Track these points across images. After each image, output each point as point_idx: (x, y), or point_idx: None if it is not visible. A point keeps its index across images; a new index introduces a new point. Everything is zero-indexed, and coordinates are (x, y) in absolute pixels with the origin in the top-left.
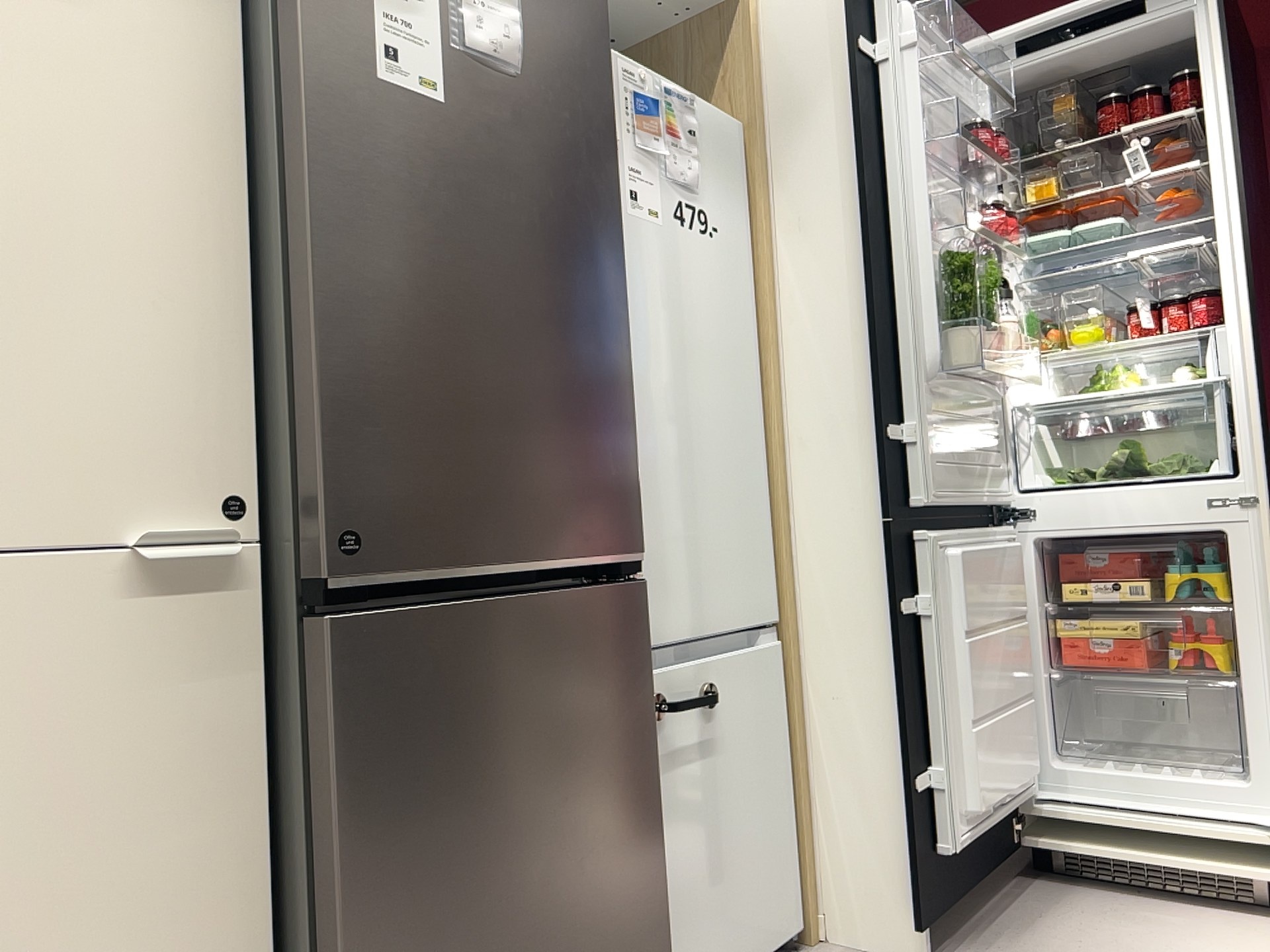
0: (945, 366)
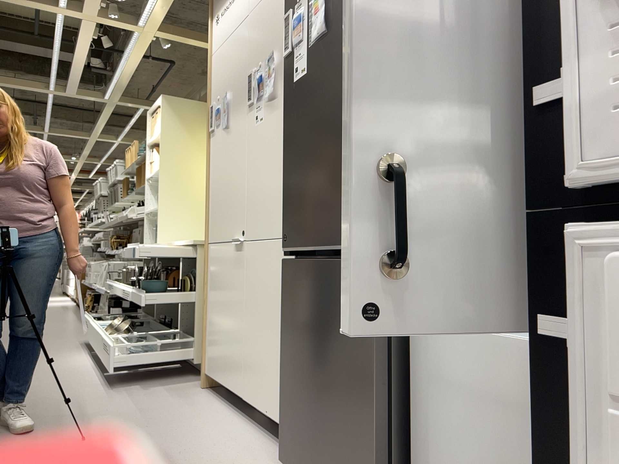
0: None
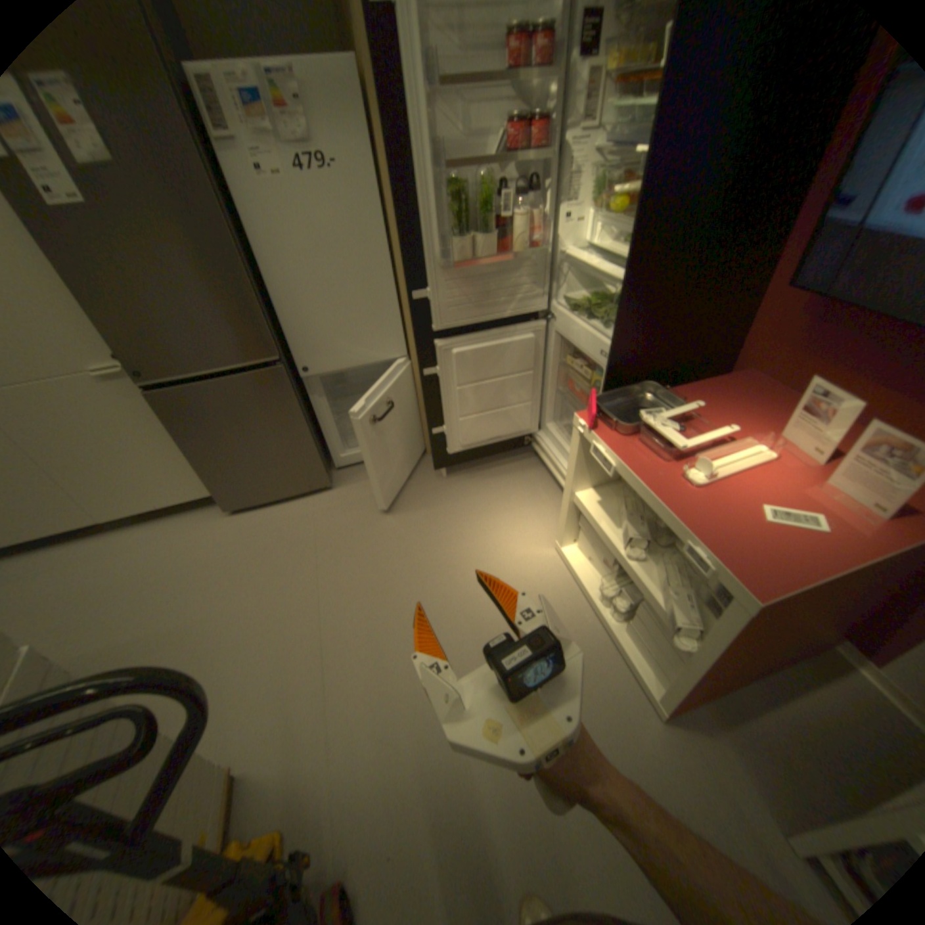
0: (450, 258)
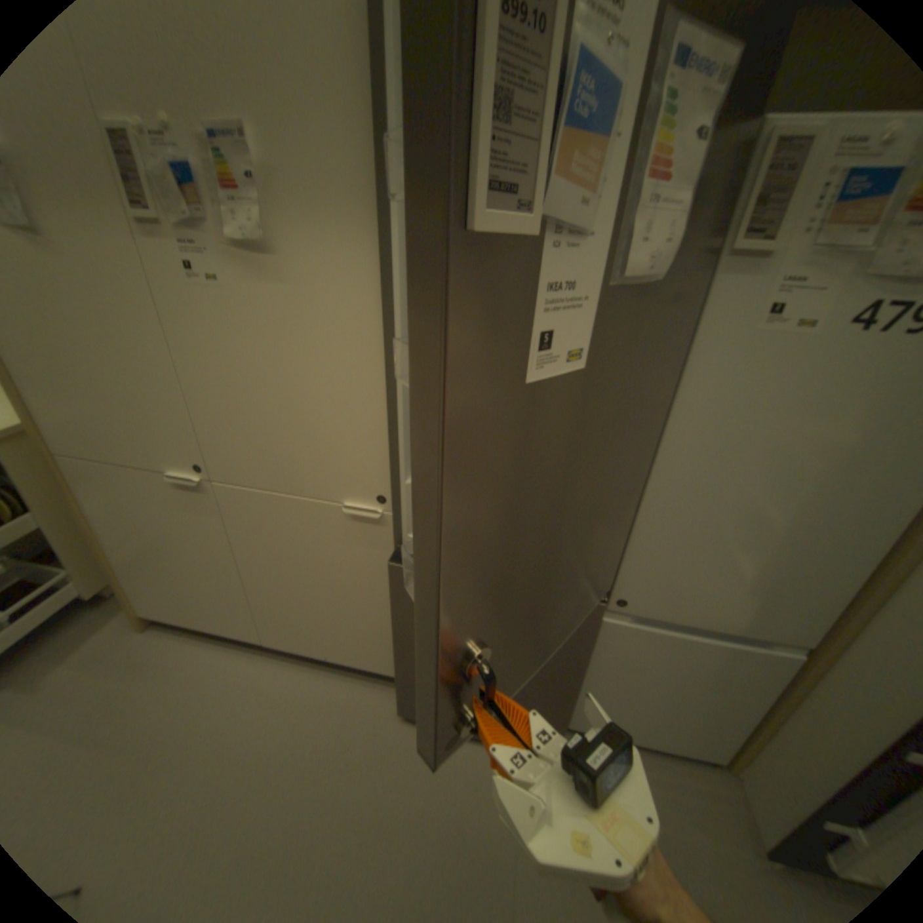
0: None
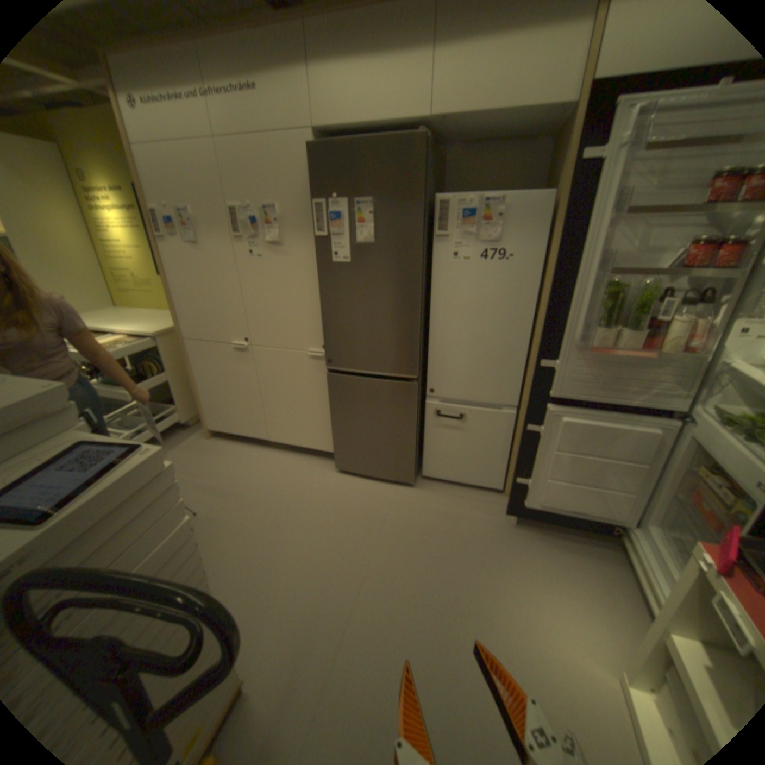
0: (589, 341)
